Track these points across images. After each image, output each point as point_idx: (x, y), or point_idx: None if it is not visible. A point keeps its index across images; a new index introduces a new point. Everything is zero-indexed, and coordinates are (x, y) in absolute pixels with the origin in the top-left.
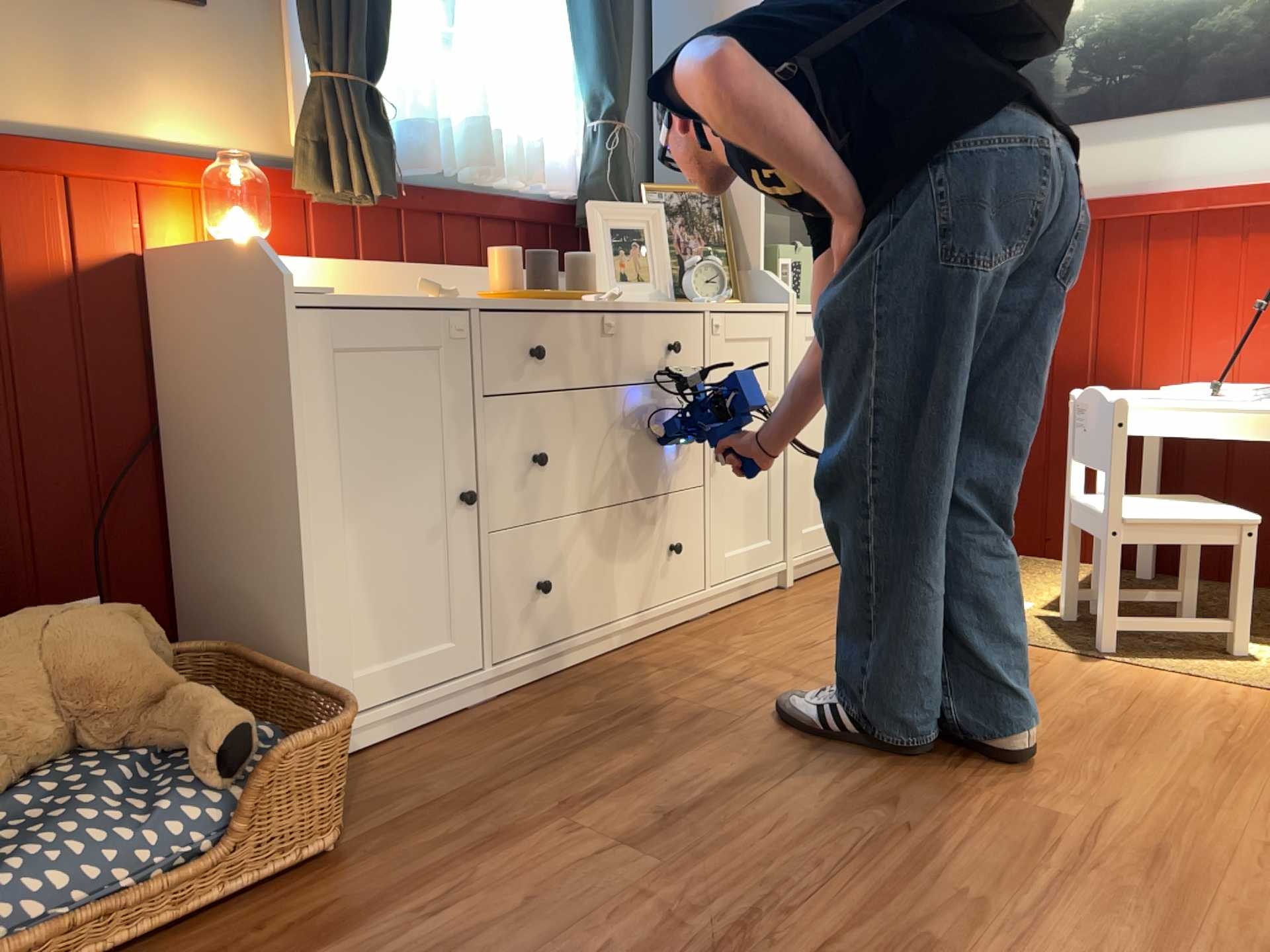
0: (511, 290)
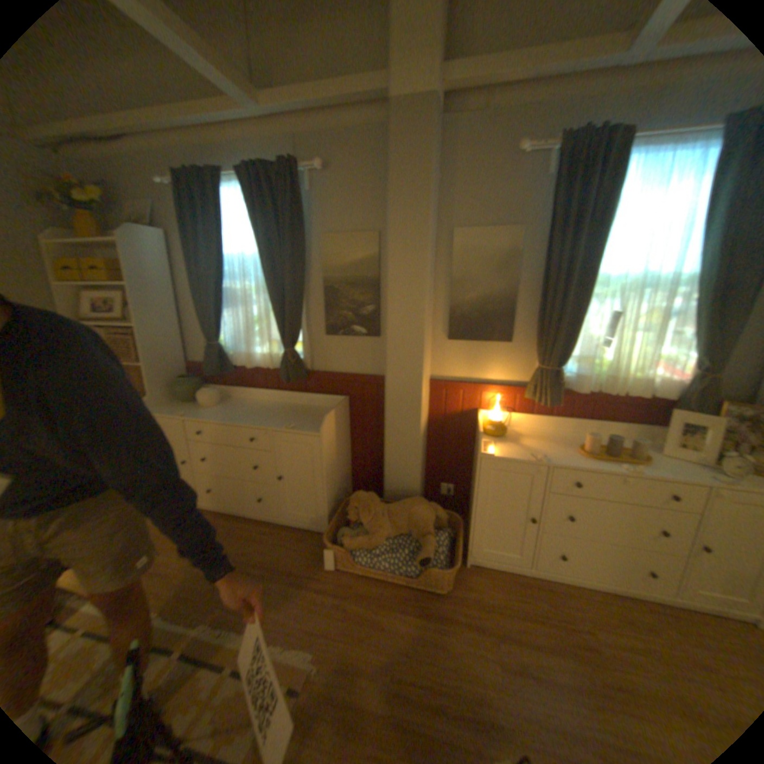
0: (588, 453)
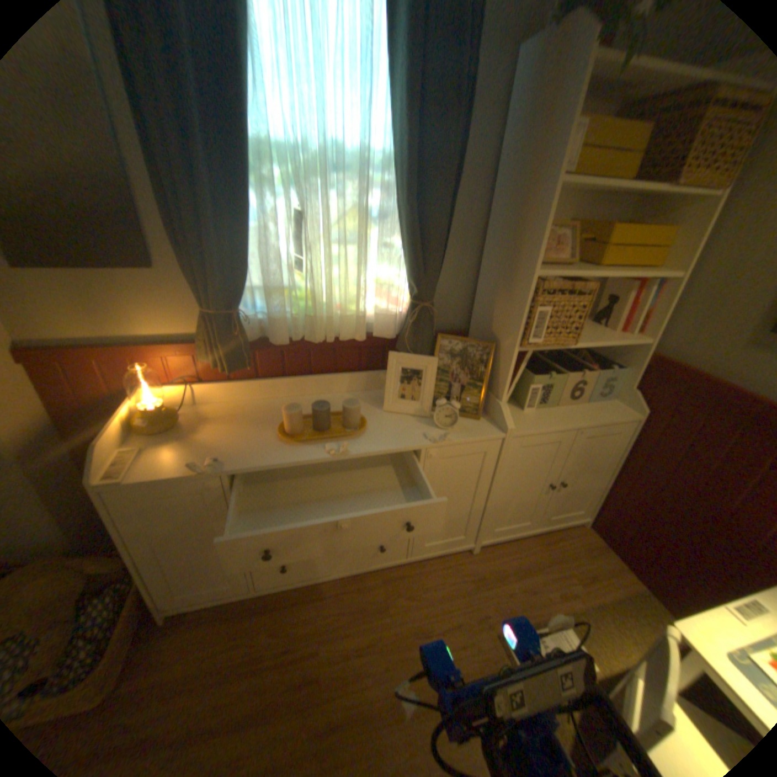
0: (287, 435)
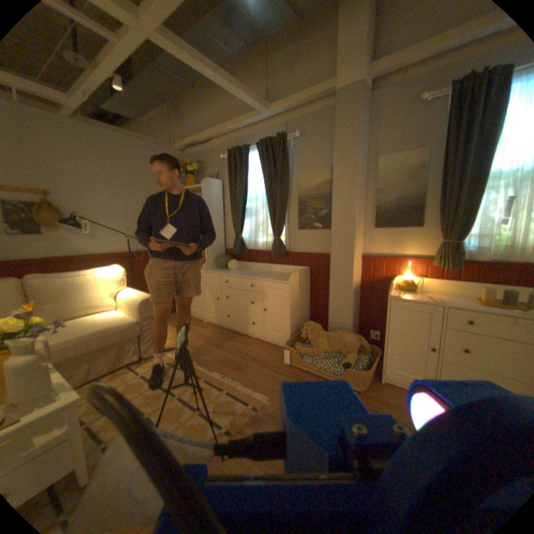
0: (484, 302)
